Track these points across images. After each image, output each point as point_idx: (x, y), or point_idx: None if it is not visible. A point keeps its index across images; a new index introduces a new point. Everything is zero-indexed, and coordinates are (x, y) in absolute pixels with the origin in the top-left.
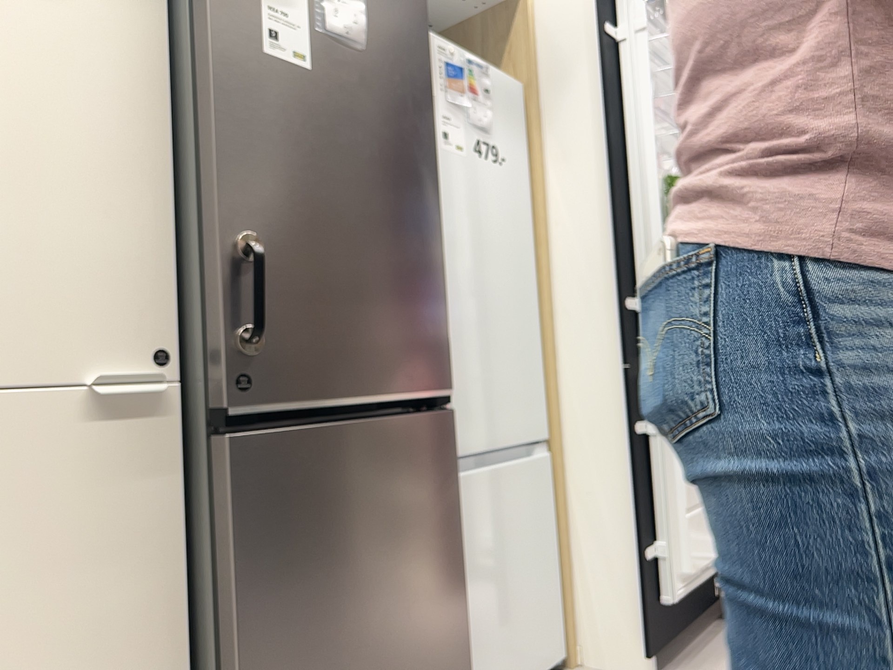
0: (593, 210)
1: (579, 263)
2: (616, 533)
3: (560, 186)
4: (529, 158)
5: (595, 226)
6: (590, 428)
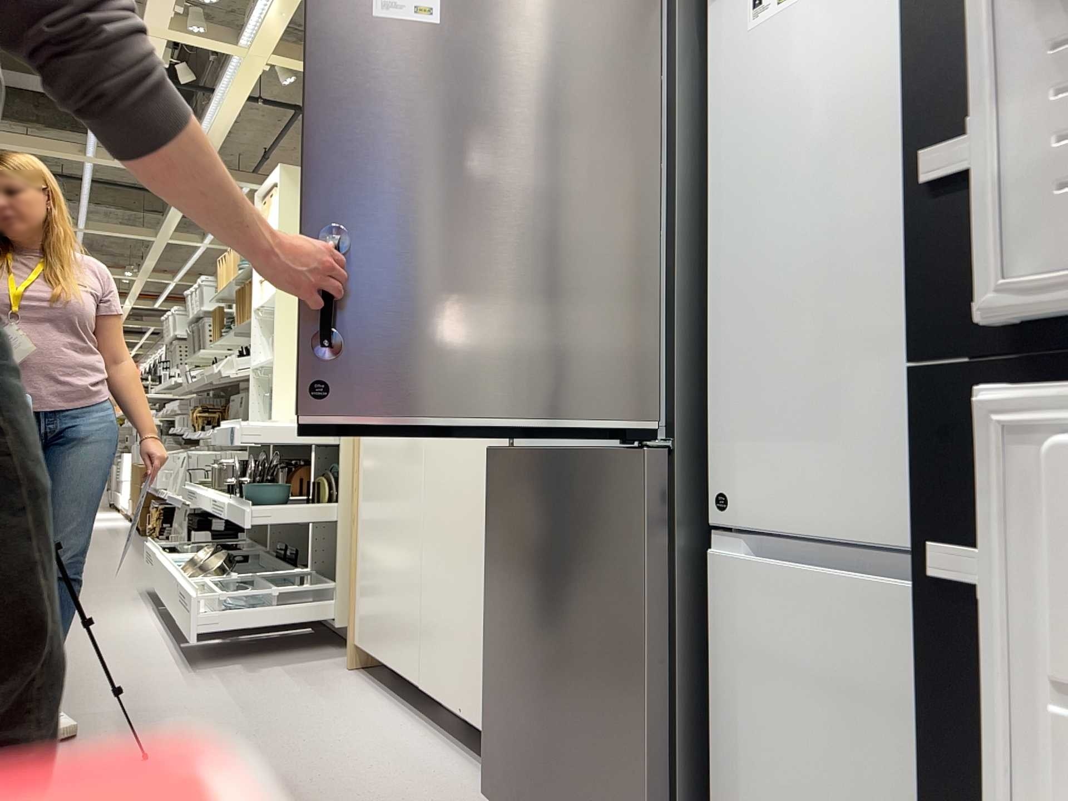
0: None
1: None
2: None
3: None
4: None
5: None
6: None
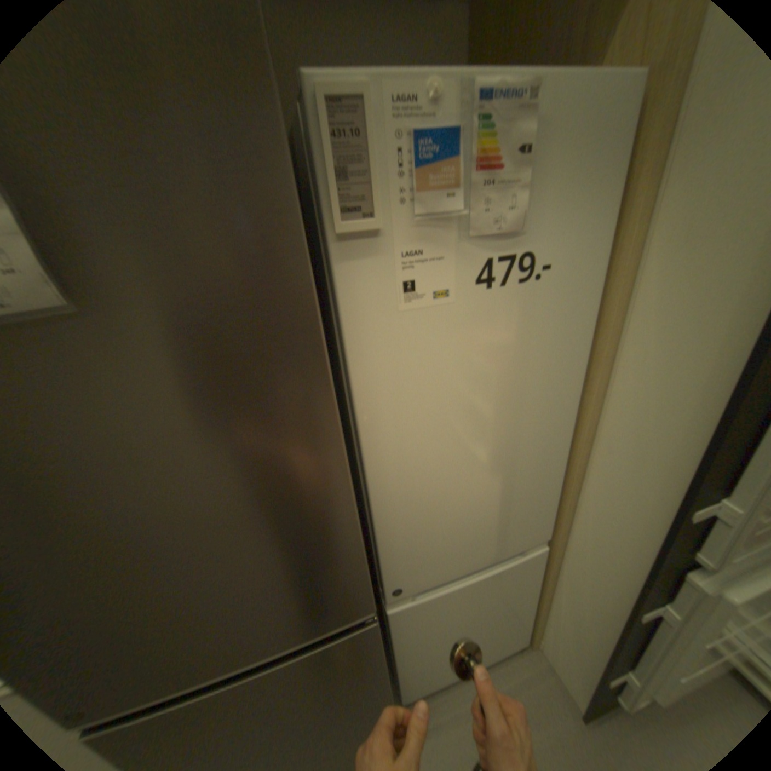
0: (703, 353)
1: (645, 409)
2: (590, 637)
3: (657, 284)
4: (618, 227)
5: (693, 378)
6: (595, 558)
